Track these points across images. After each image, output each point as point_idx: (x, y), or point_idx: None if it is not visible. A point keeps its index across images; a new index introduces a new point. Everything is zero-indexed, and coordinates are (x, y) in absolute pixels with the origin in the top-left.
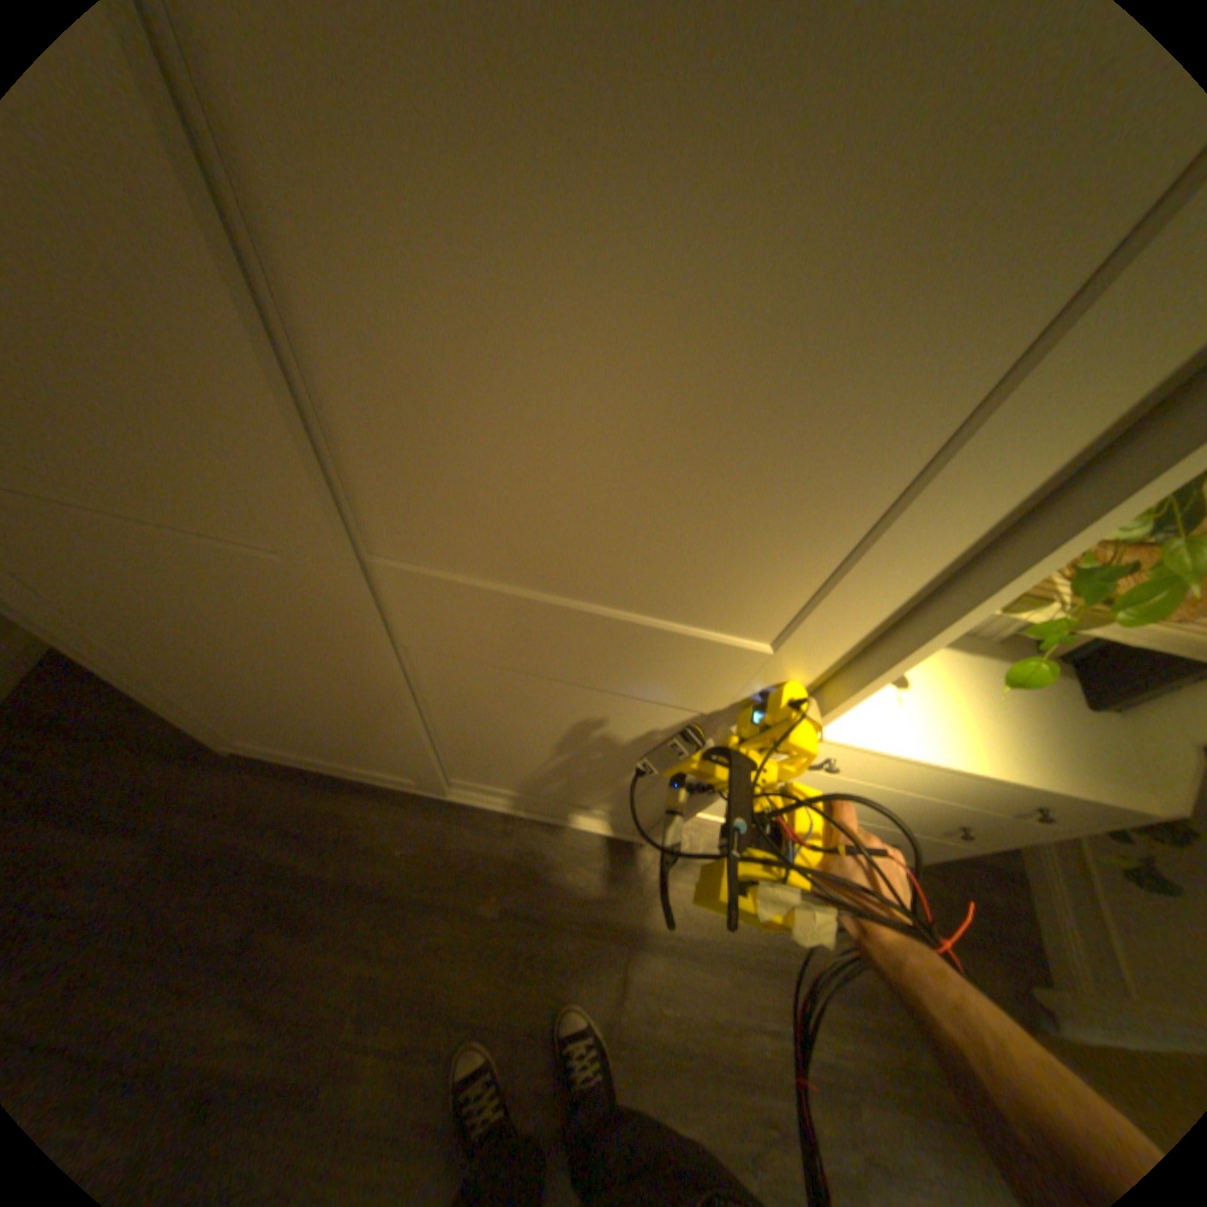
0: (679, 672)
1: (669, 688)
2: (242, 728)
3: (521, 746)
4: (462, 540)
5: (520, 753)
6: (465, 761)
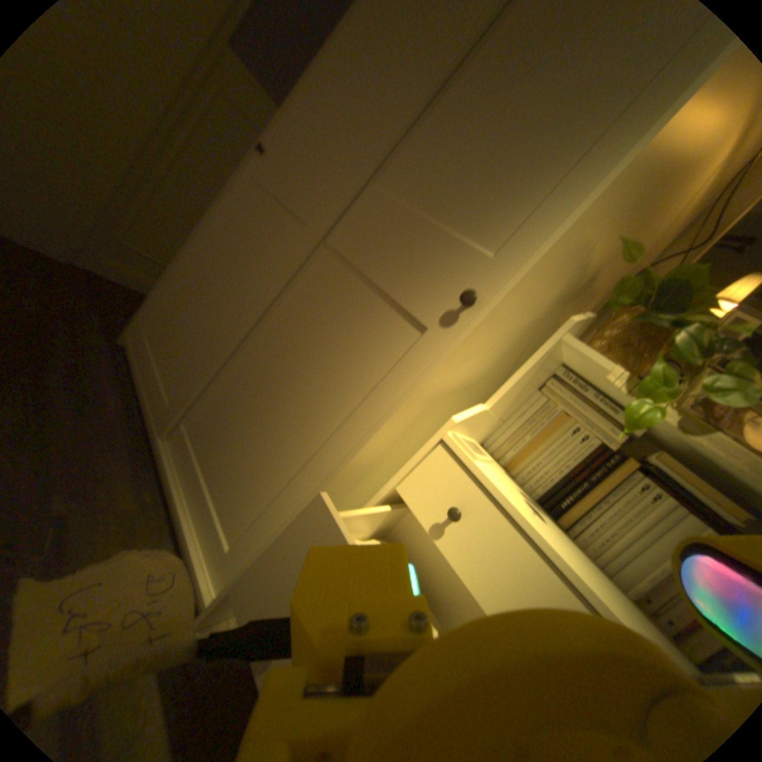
0: (433, 271)
1: (417, 289)
2: (162, 310)
3: (274, 369)
4: (407, 177)
5: (263, 382)
6: (217, 391)
